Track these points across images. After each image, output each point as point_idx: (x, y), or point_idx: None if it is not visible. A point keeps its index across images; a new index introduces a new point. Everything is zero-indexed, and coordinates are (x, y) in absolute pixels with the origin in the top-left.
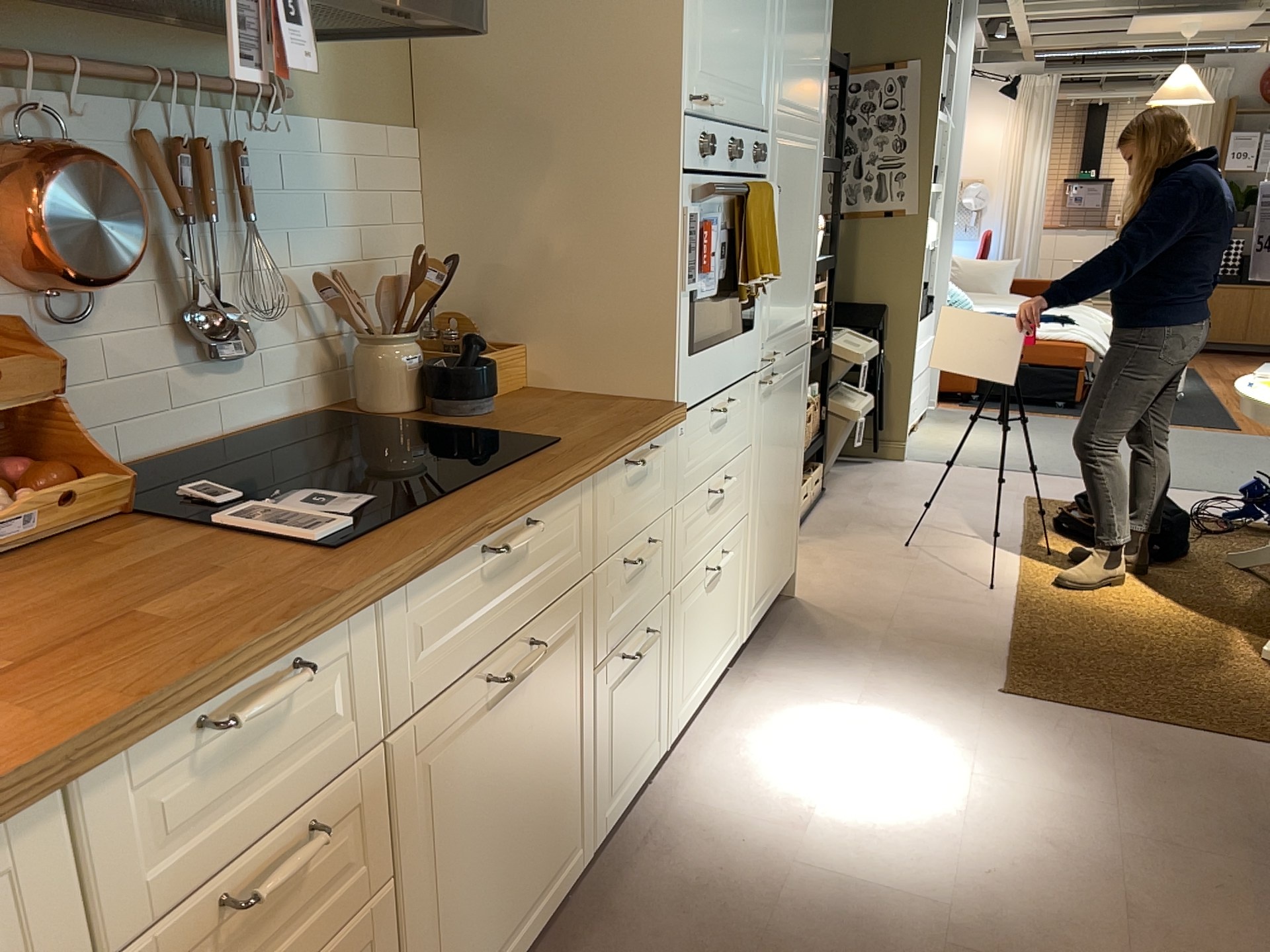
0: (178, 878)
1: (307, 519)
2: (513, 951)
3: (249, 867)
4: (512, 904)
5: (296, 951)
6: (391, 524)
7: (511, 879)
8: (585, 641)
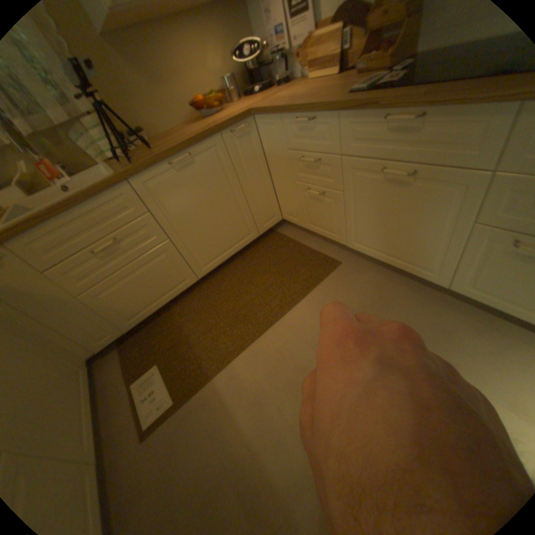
0: (296, 145)
1: (374, 81)
2: (388, 260)
3: (308, 155)
4: (389, 247)
5: (318, 181)
6: (371, 90)
7: (390, 240)
8: (470, 203)
